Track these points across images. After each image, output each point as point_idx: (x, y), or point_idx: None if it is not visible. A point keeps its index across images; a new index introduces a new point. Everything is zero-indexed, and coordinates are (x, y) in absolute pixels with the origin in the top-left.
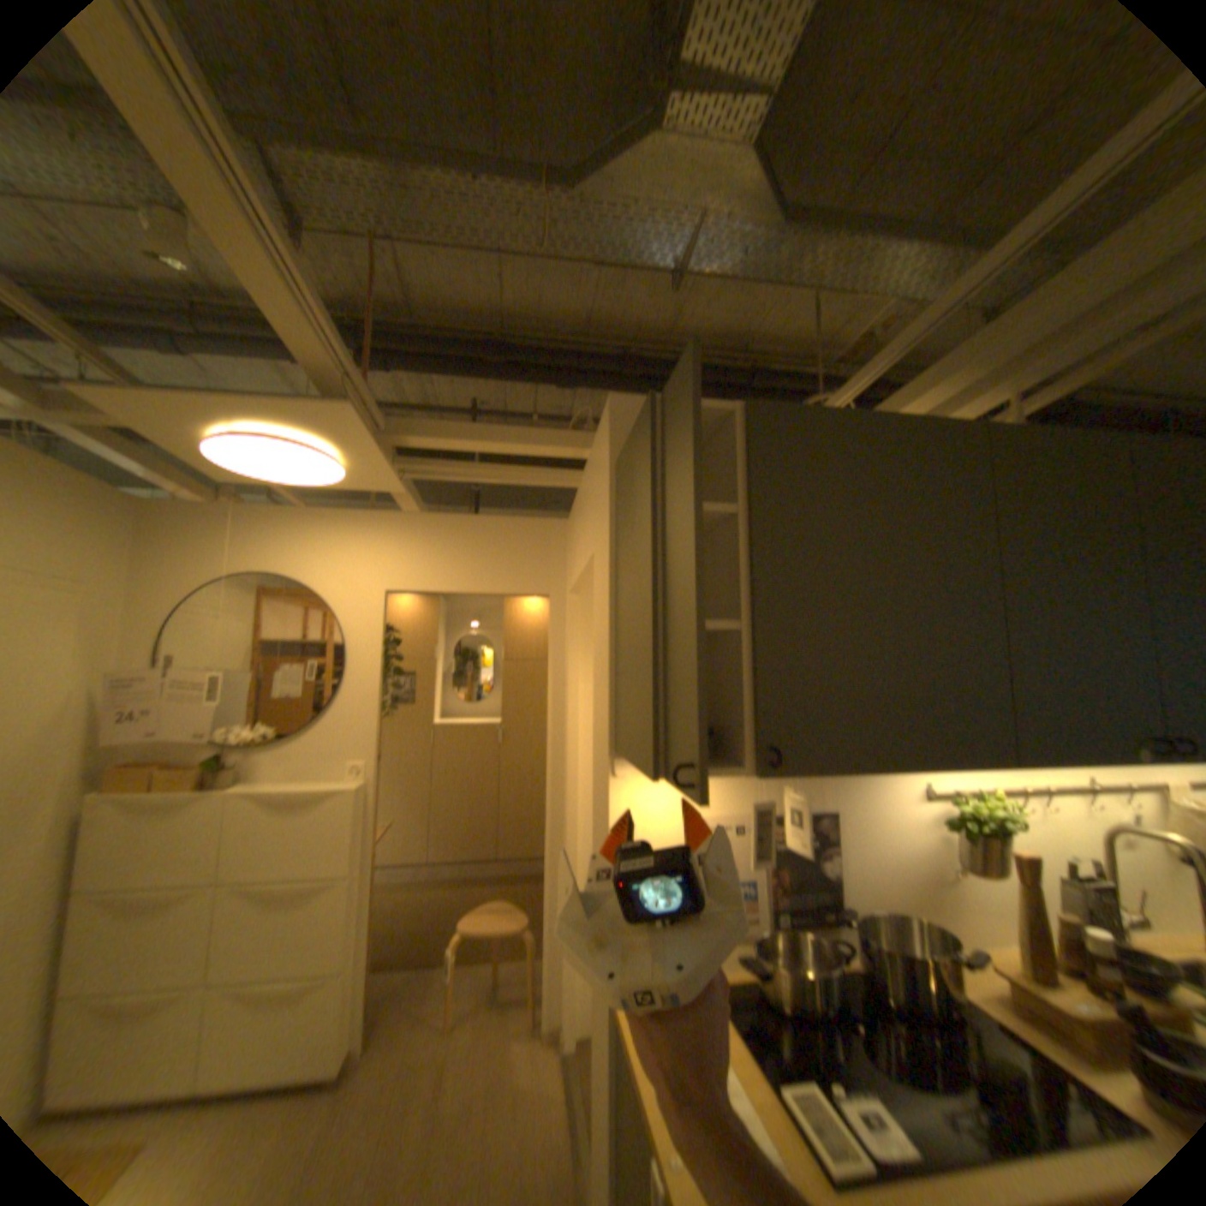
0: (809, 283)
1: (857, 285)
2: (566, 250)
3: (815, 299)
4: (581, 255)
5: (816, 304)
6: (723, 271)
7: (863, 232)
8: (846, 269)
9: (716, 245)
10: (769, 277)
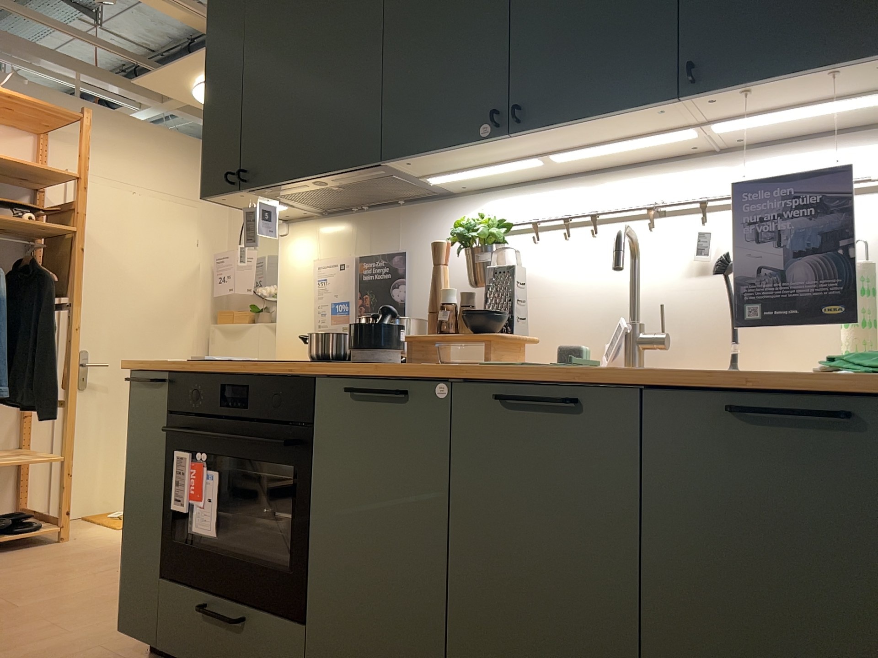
0: None
1: None
2: None
3: None
4: None
5: None
6: None
7: None
8: None
9: None
10: None
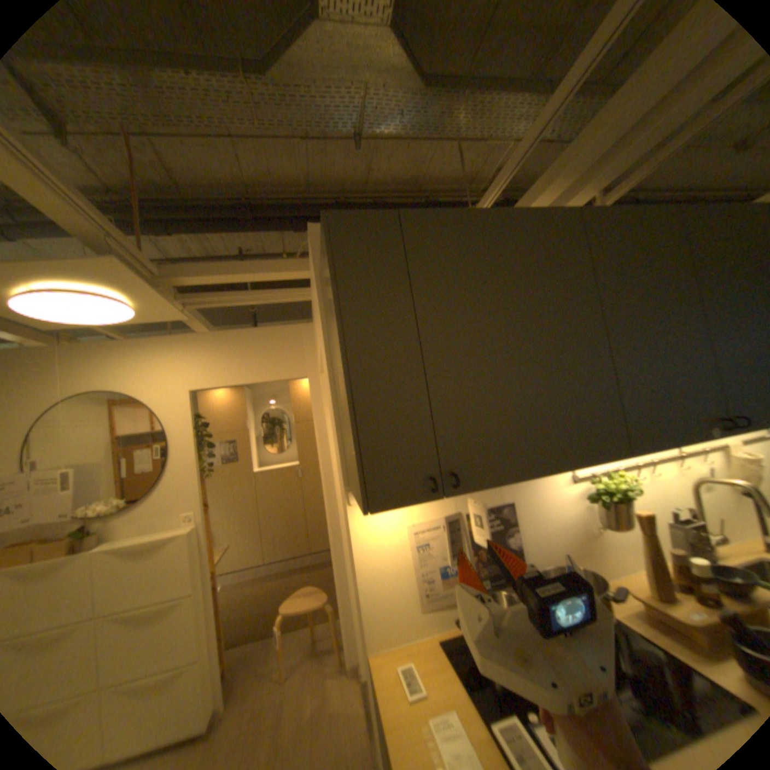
0: (451, 134)
1: (484, 132)
2: (272, 127)
3: (458, 146)
4: (284, 130)
5: (459, 150)
6: (389, 131)
7: (481, 90)
8: (475, 120)
9: (380, 111)
10: (423, 132)
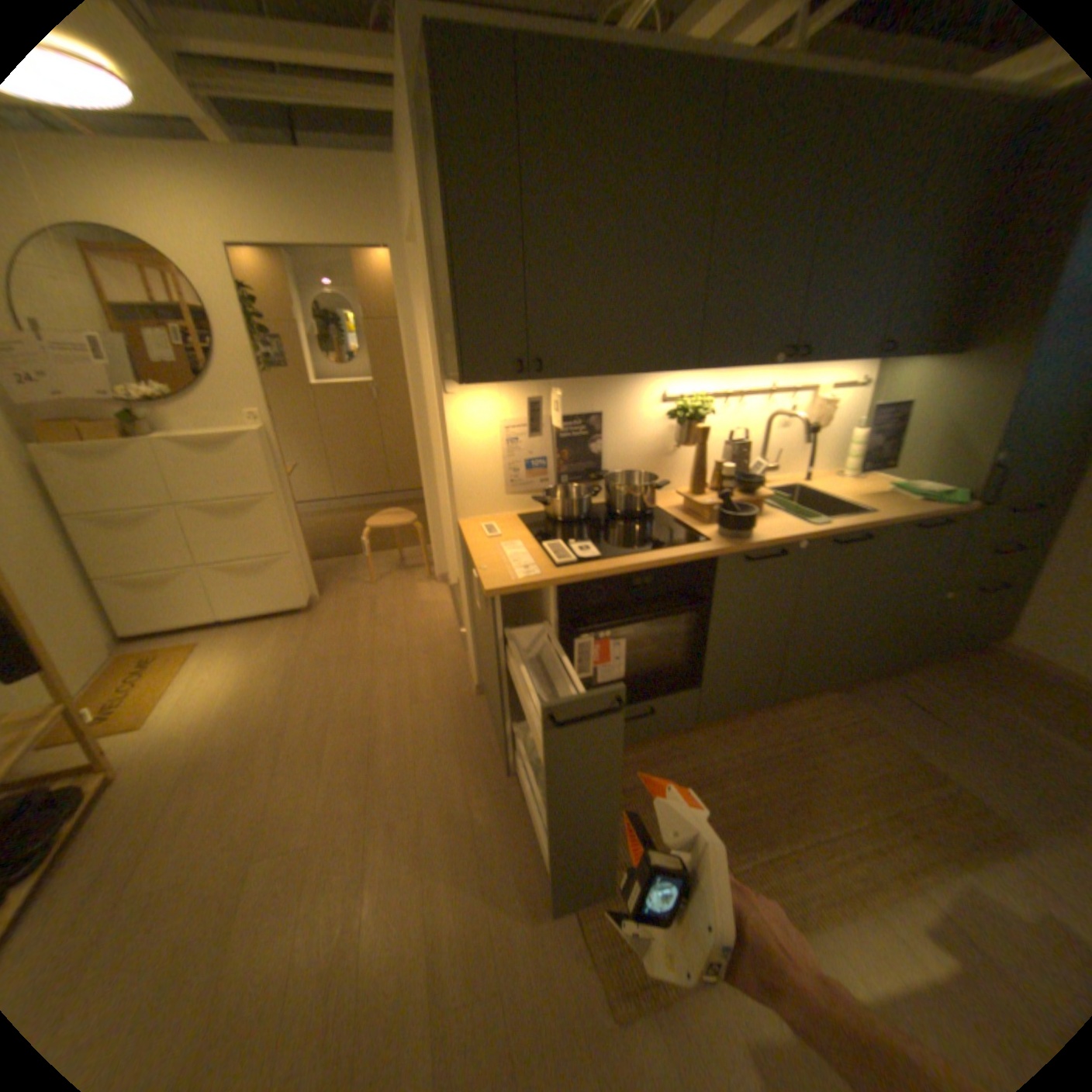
0: None
1: None
2: None
3: None
4: None
5: None
6: None
7: None
8: None
9: None
10: None
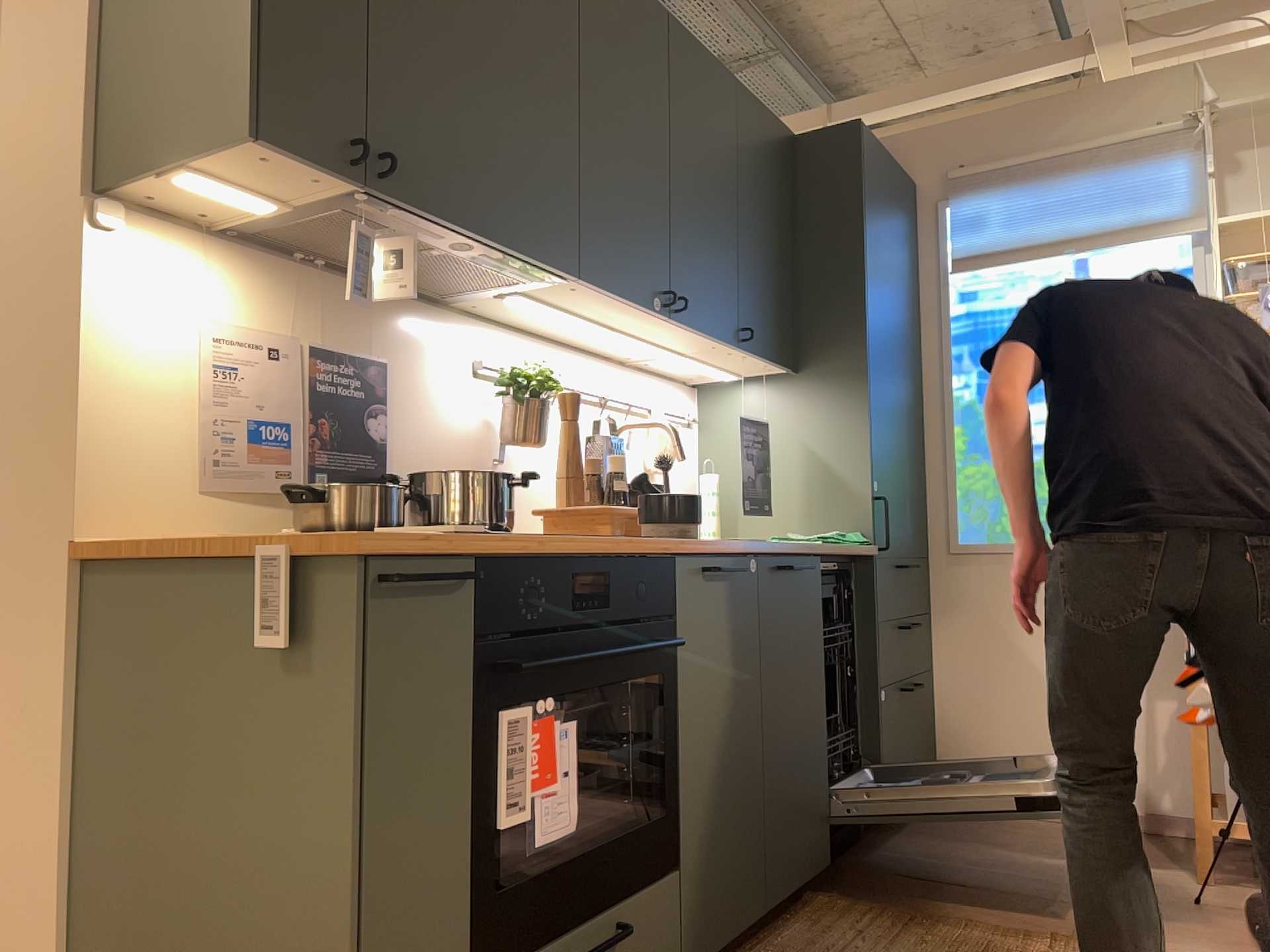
0: None
1: None
2: None
3: None
4: None
5: None
6: None
7: None
8: None
9: None
10: None
